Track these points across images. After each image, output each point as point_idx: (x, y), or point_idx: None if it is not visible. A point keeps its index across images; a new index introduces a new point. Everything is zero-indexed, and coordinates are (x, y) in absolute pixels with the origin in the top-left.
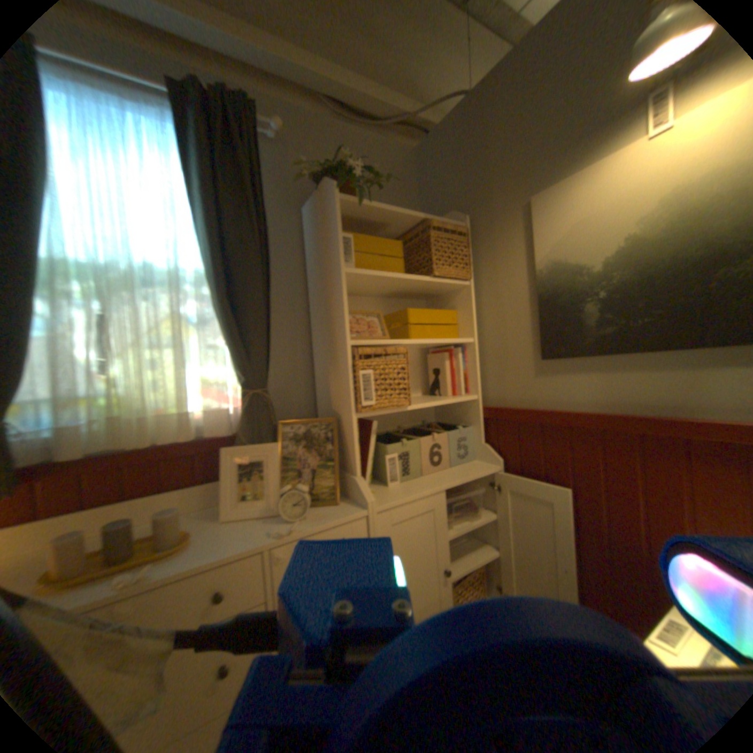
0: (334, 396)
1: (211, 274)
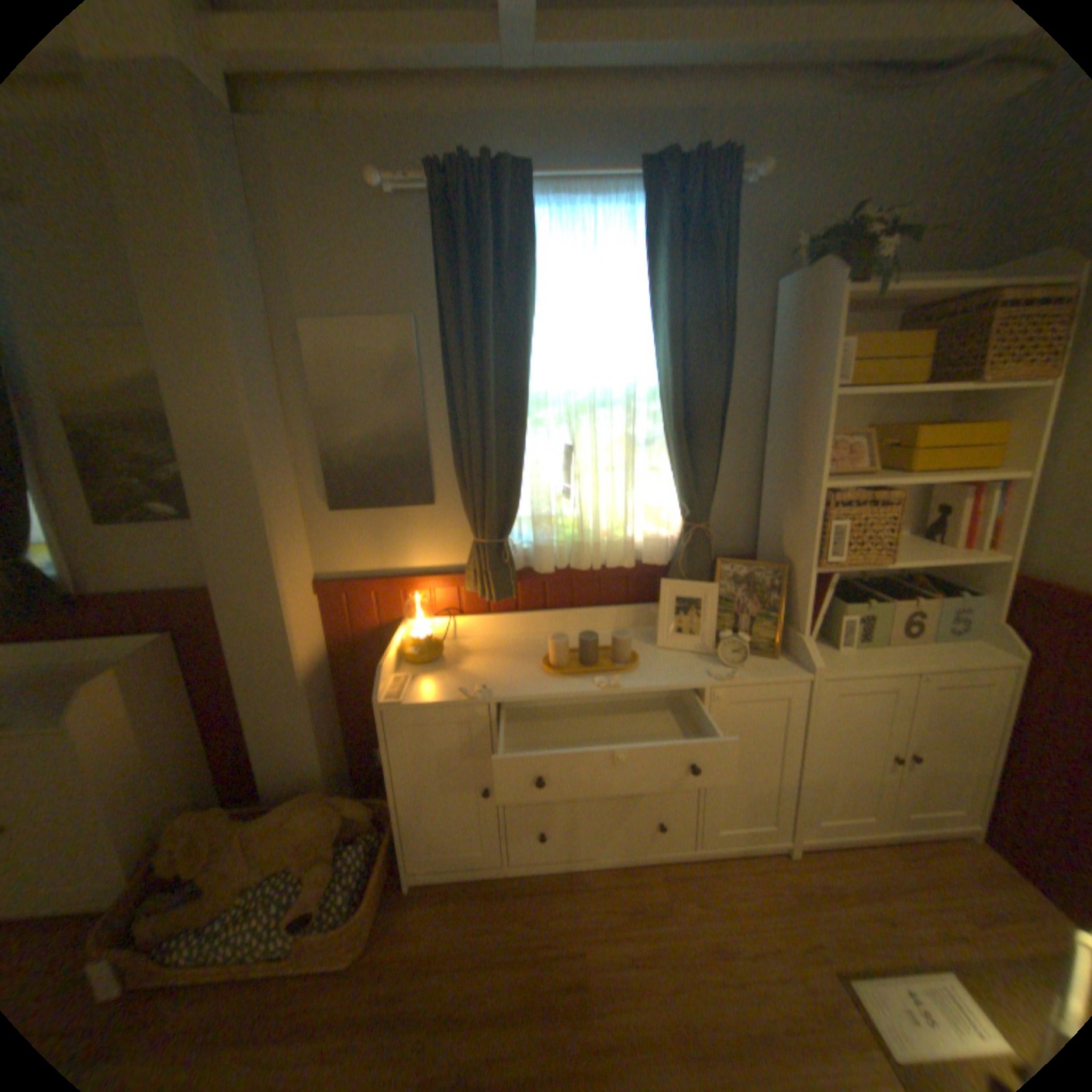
0: (785, 538)
1: (664, 395)
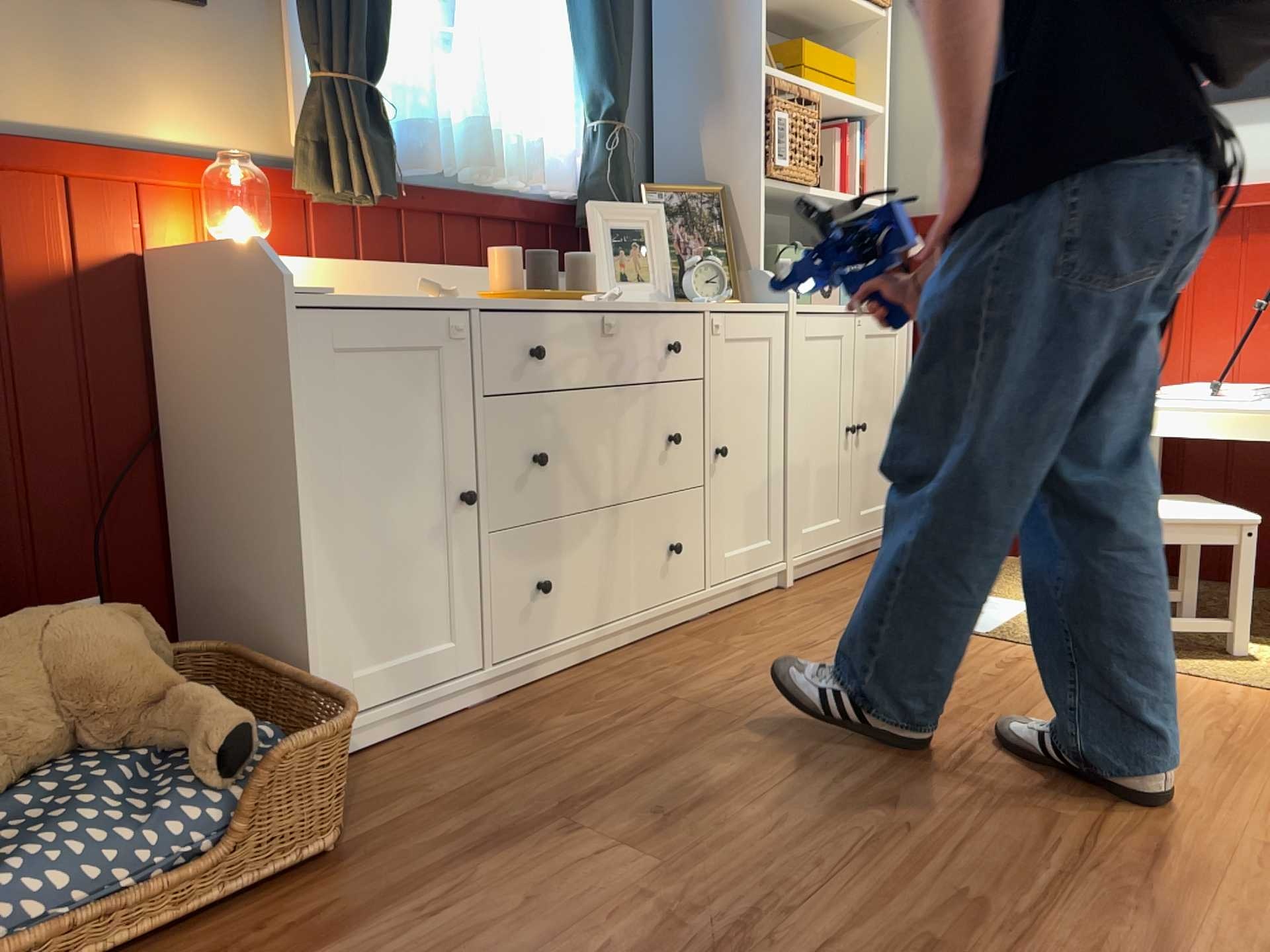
0: (708, 160)
1: None
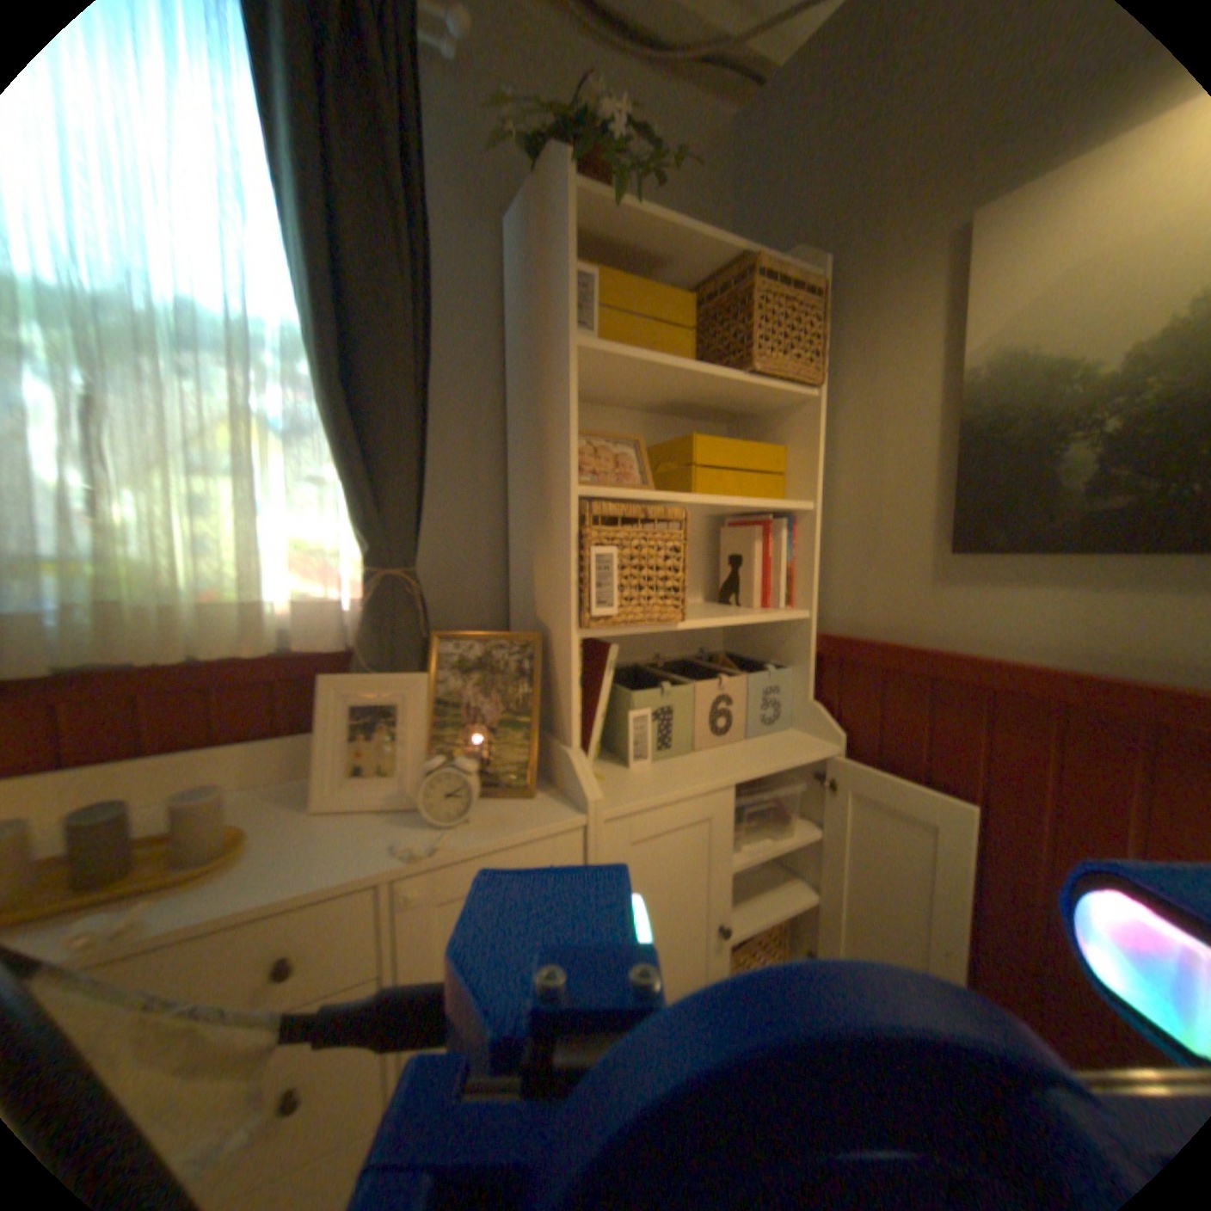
0: (539, 593)
1: (308, 329)
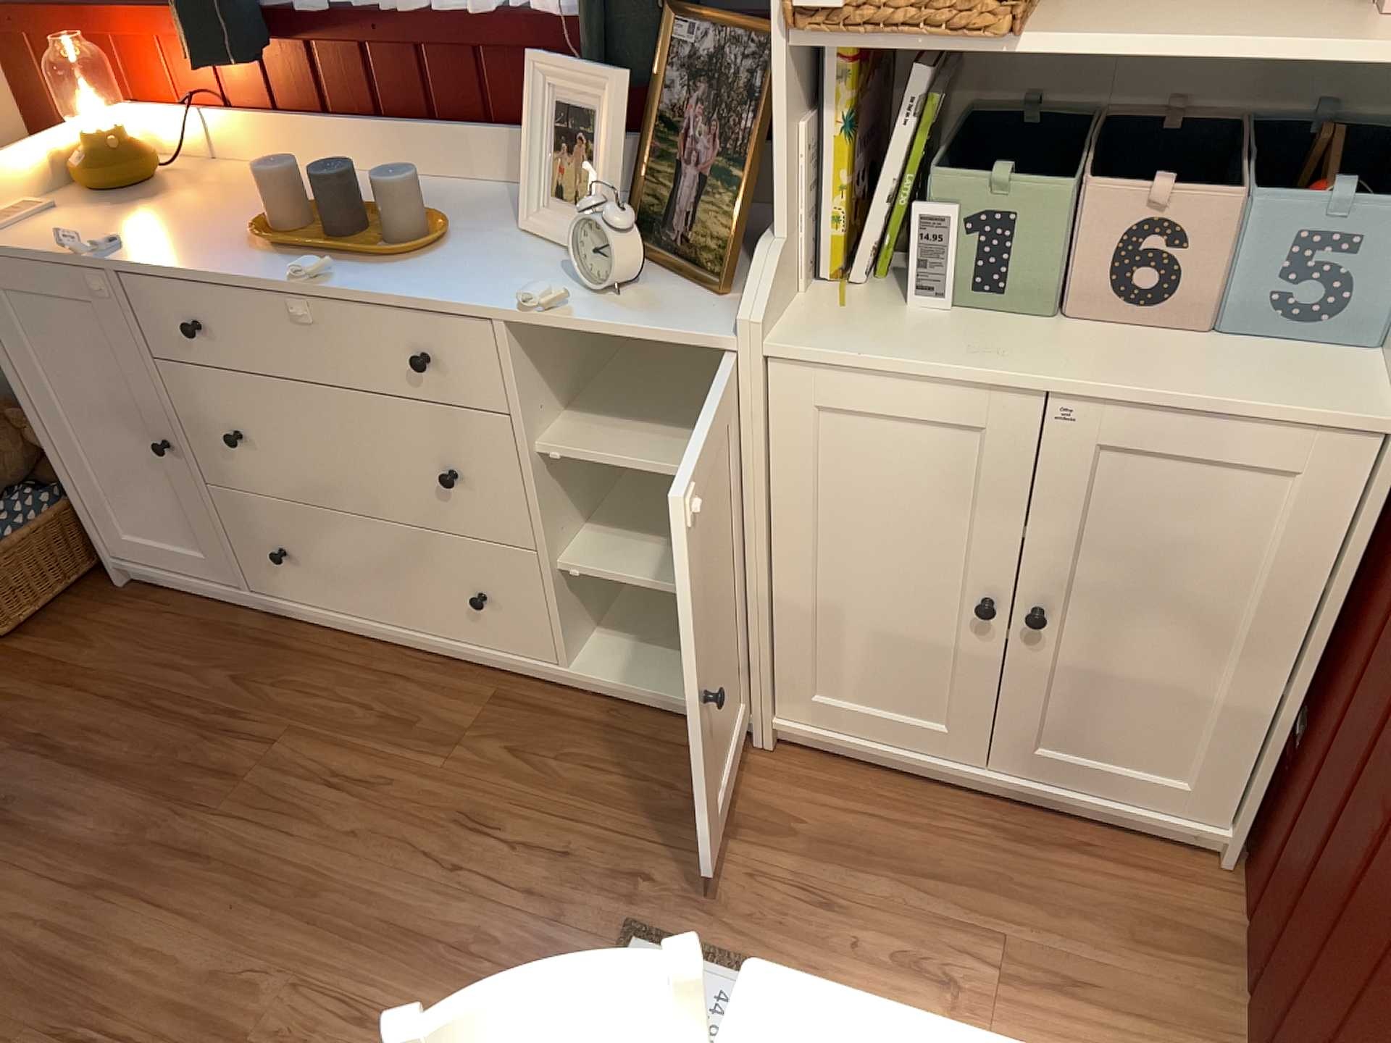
0: None
1: None
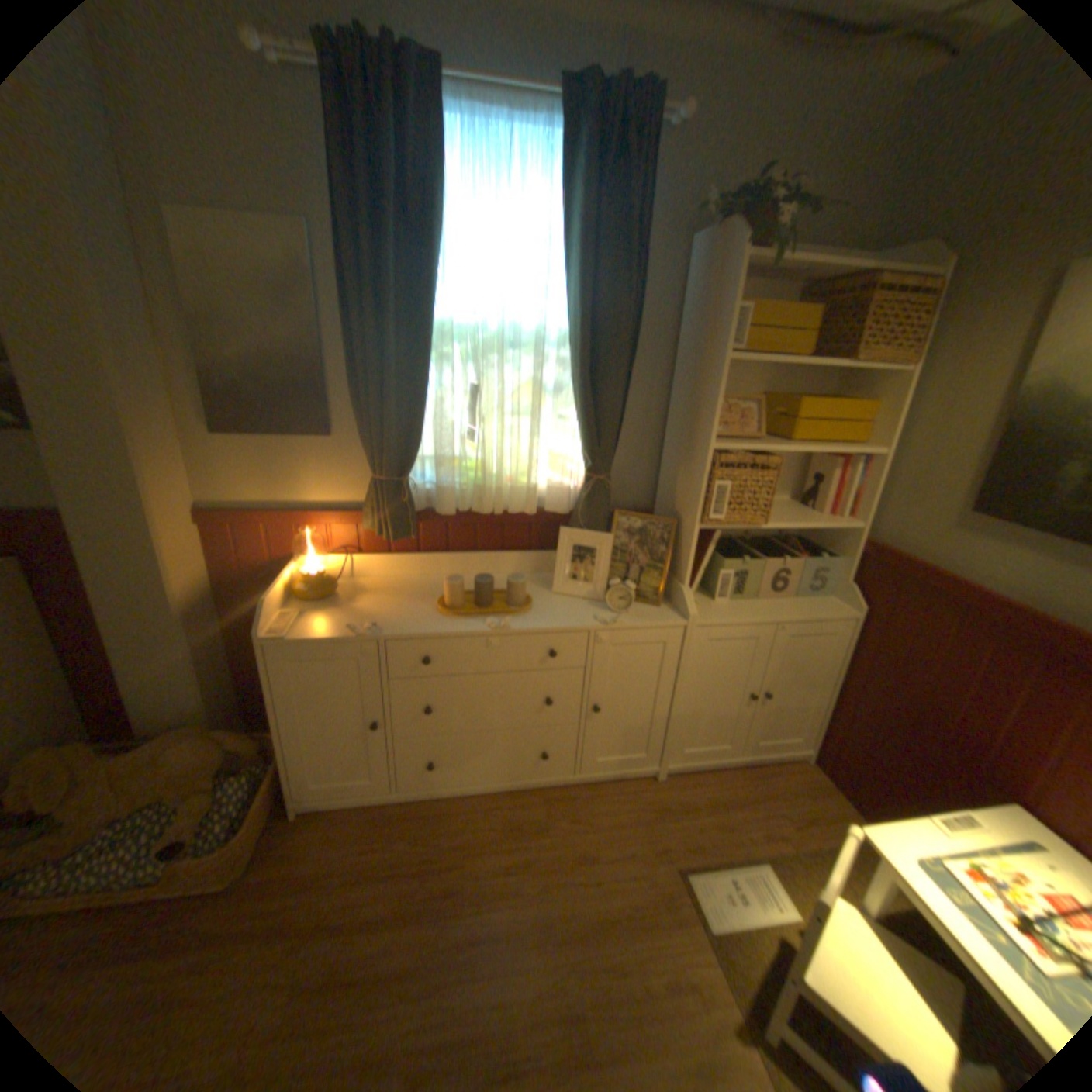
0: (677, 495)
1: (573, 342)
